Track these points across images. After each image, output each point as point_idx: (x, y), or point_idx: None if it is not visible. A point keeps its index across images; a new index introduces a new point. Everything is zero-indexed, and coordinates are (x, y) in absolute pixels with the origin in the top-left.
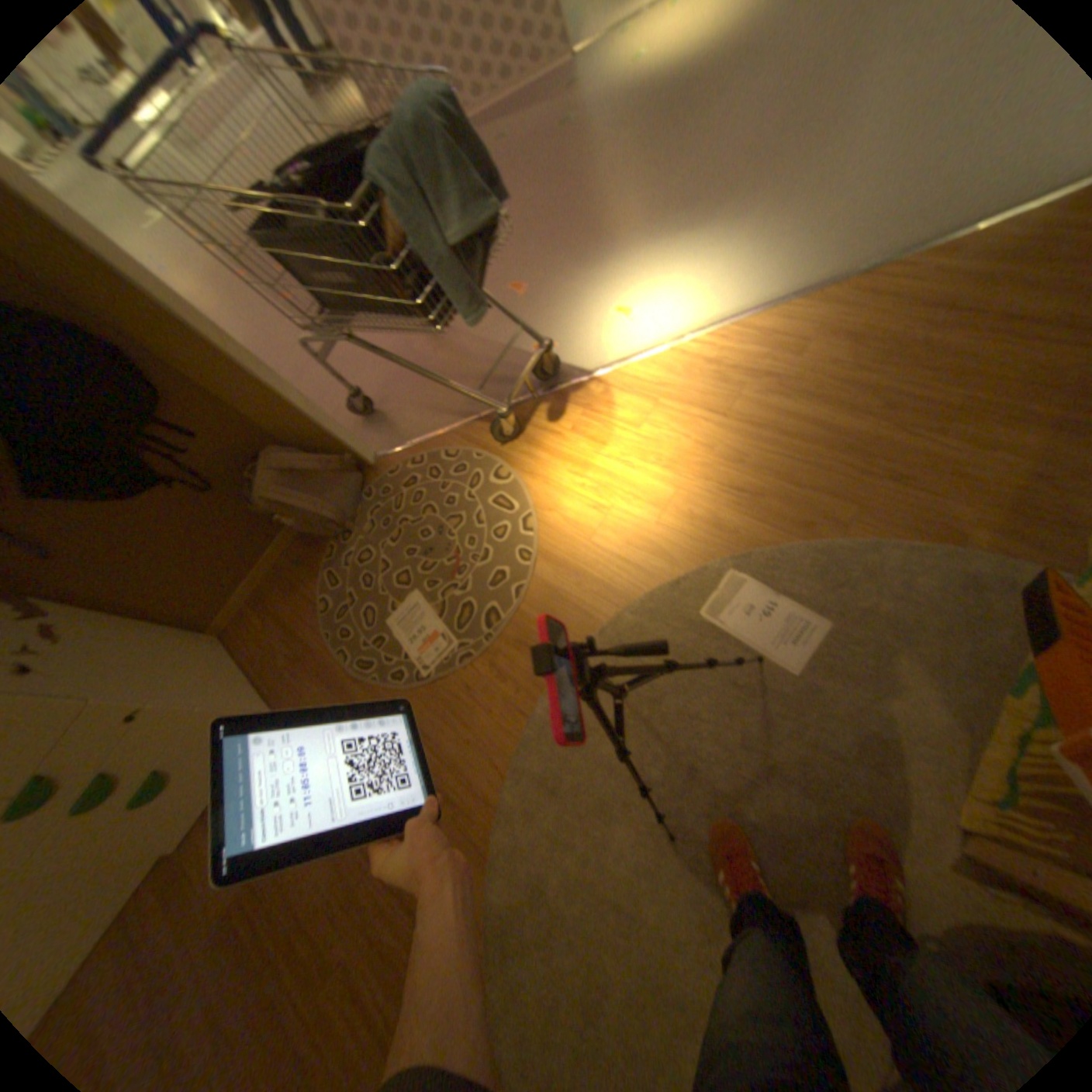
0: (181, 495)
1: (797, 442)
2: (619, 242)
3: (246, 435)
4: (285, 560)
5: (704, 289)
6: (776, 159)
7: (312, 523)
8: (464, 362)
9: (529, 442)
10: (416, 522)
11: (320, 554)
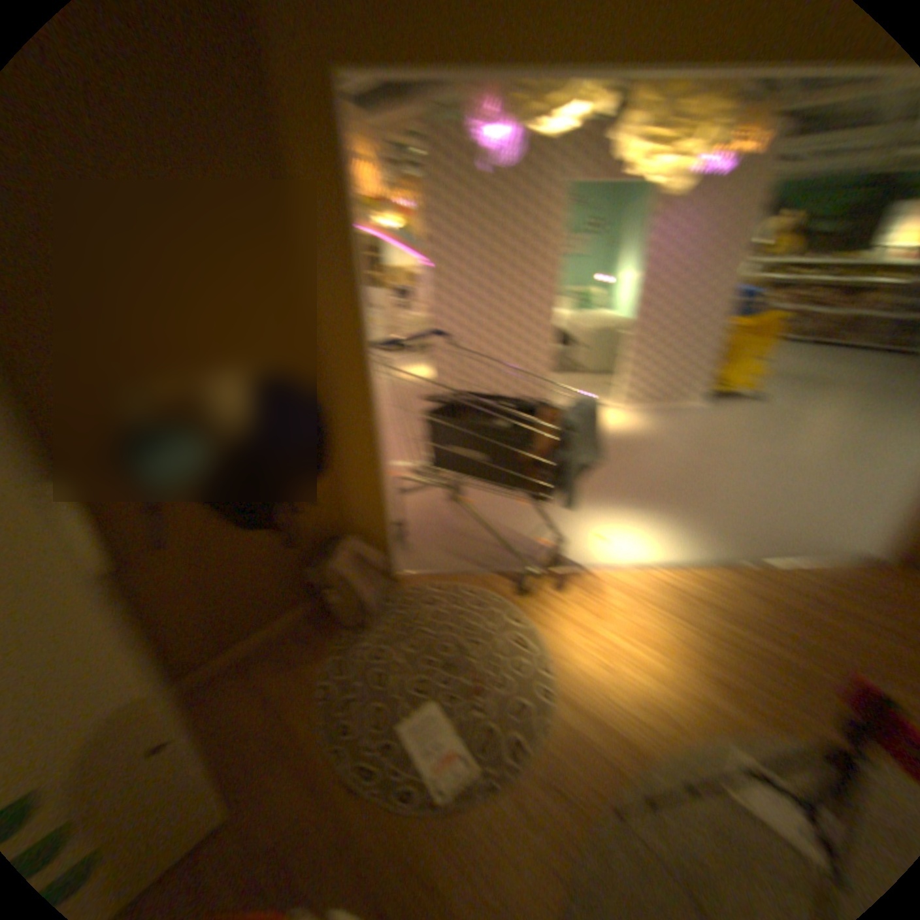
0: (267, 544)
1: (753, 658)
2: (589, 499)
3: (334, 520)
4: (285, 636)
5: (653, 542)
6: (678, 492)
7: (350, 607)
8: (479, 531)
9: (537, 600)
10: (434, 637)
11: (326, 640)
